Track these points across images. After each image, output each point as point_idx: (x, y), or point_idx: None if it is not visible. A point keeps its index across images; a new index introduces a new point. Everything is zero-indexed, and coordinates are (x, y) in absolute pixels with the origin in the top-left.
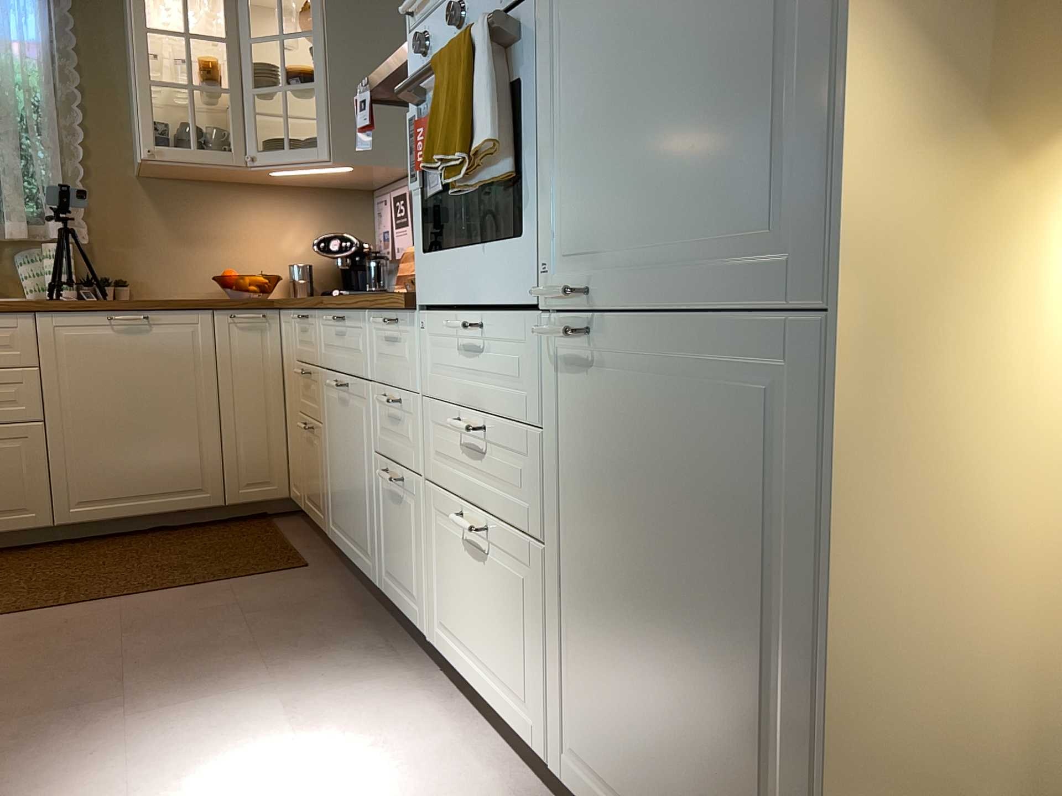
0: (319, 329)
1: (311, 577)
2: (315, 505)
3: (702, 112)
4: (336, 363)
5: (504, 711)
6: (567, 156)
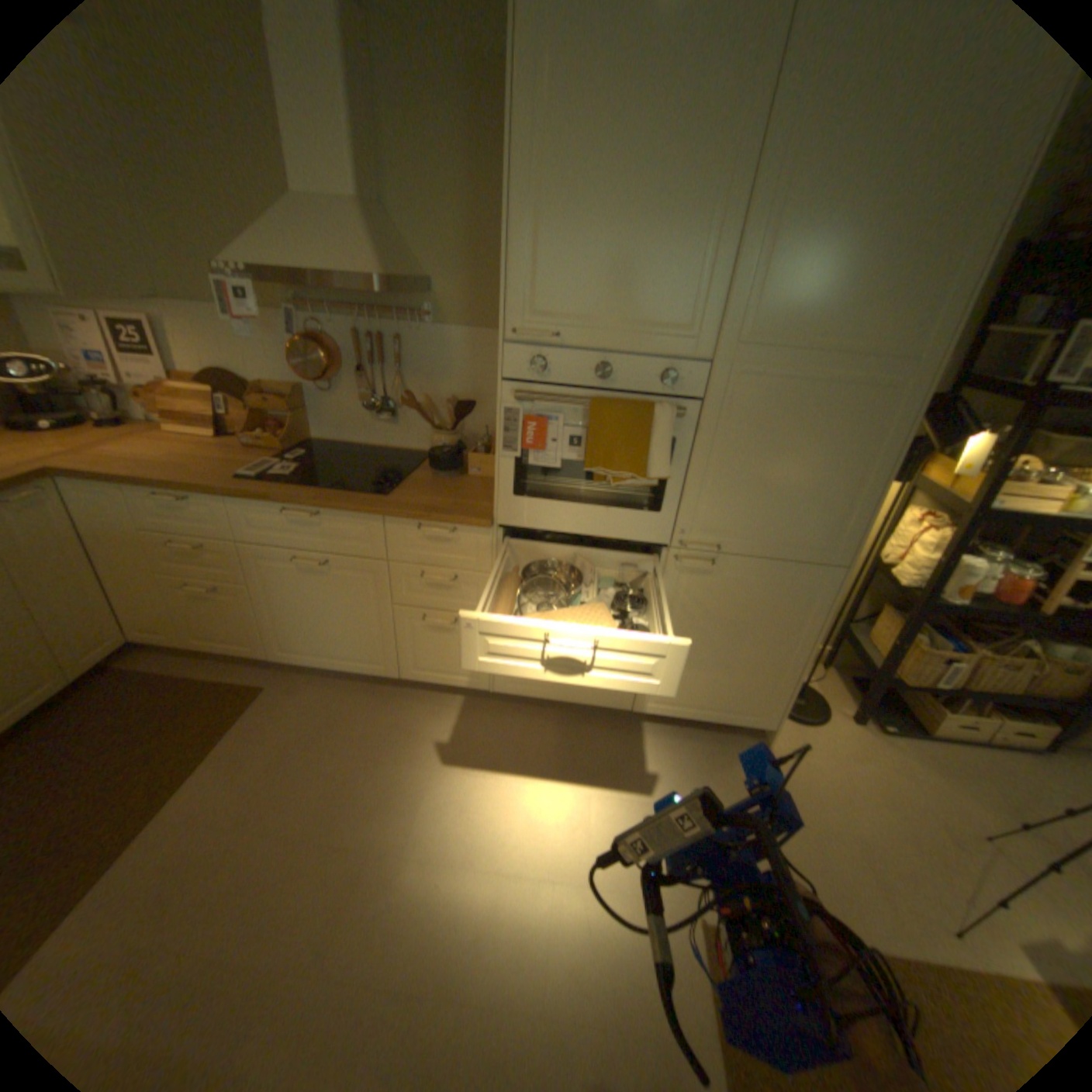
0: (234, 514)
1: (282, 695)
2: (226, 644)
3: (803, 497)
4: (292, 544)
5: (585, 700)
6: (704, 486)
